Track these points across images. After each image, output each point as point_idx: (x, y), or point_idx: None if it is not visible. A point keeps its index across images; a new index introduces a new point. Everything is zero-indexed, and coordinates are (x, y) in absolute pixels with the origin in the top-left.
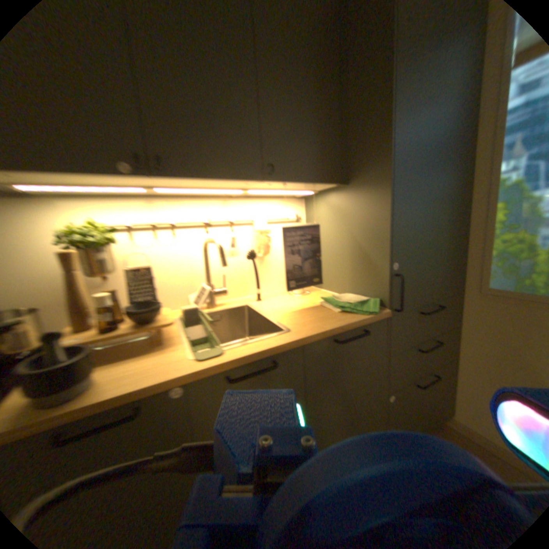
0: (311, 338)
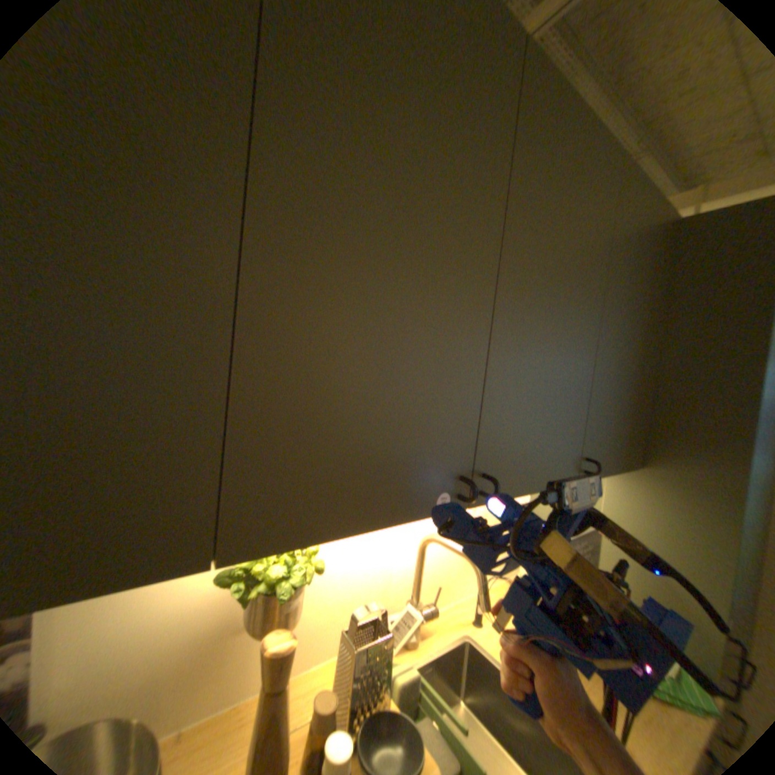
0: None
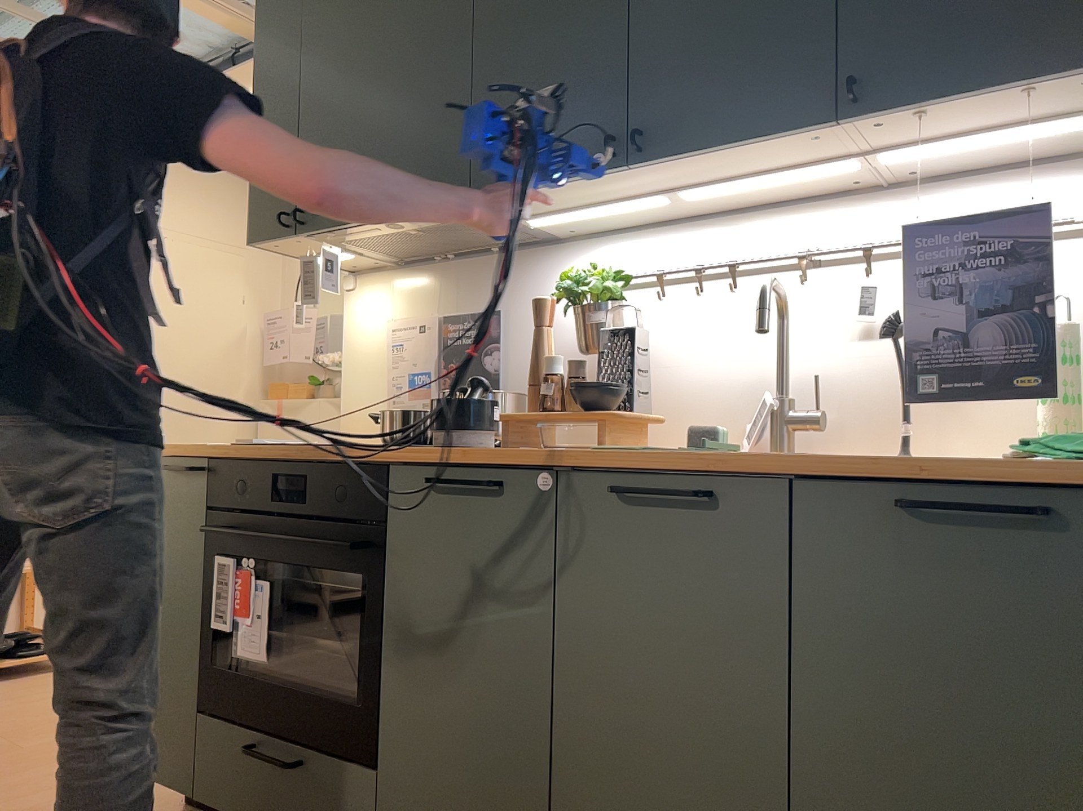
0: (811, 464)
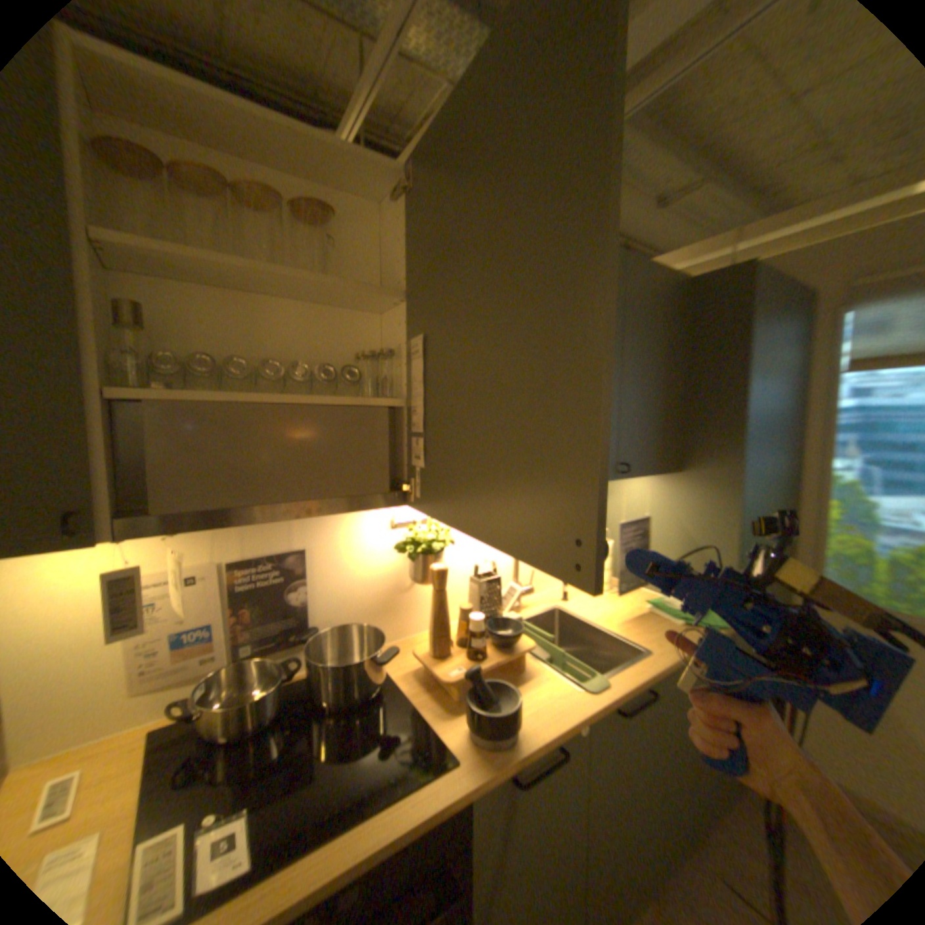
0: (682, 664)
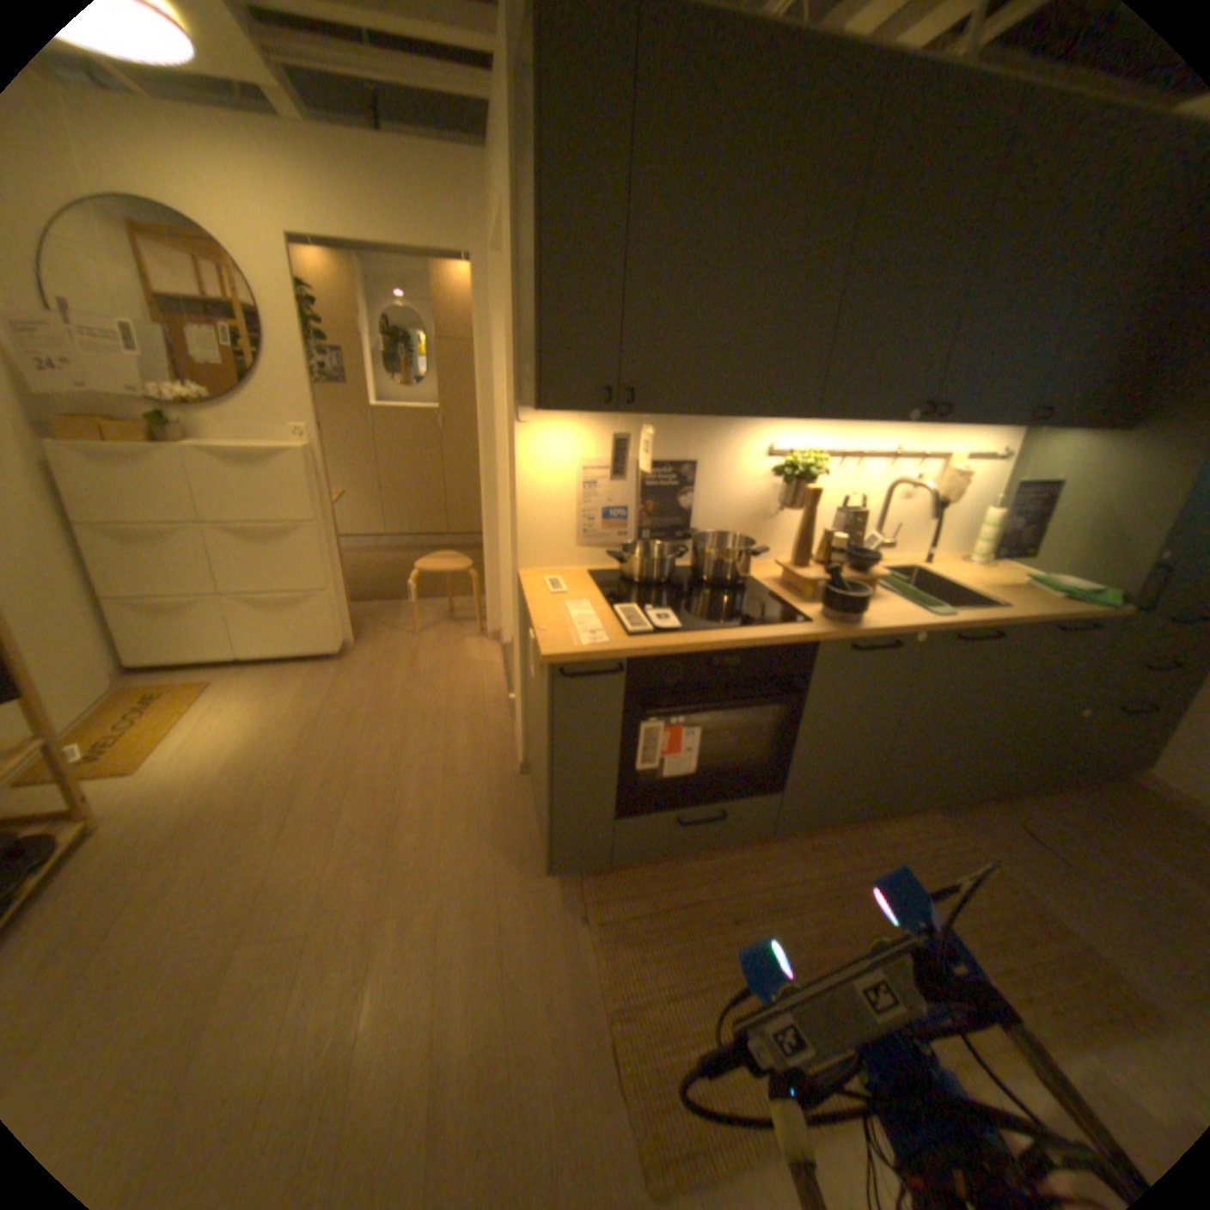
0: (1042, 619)
